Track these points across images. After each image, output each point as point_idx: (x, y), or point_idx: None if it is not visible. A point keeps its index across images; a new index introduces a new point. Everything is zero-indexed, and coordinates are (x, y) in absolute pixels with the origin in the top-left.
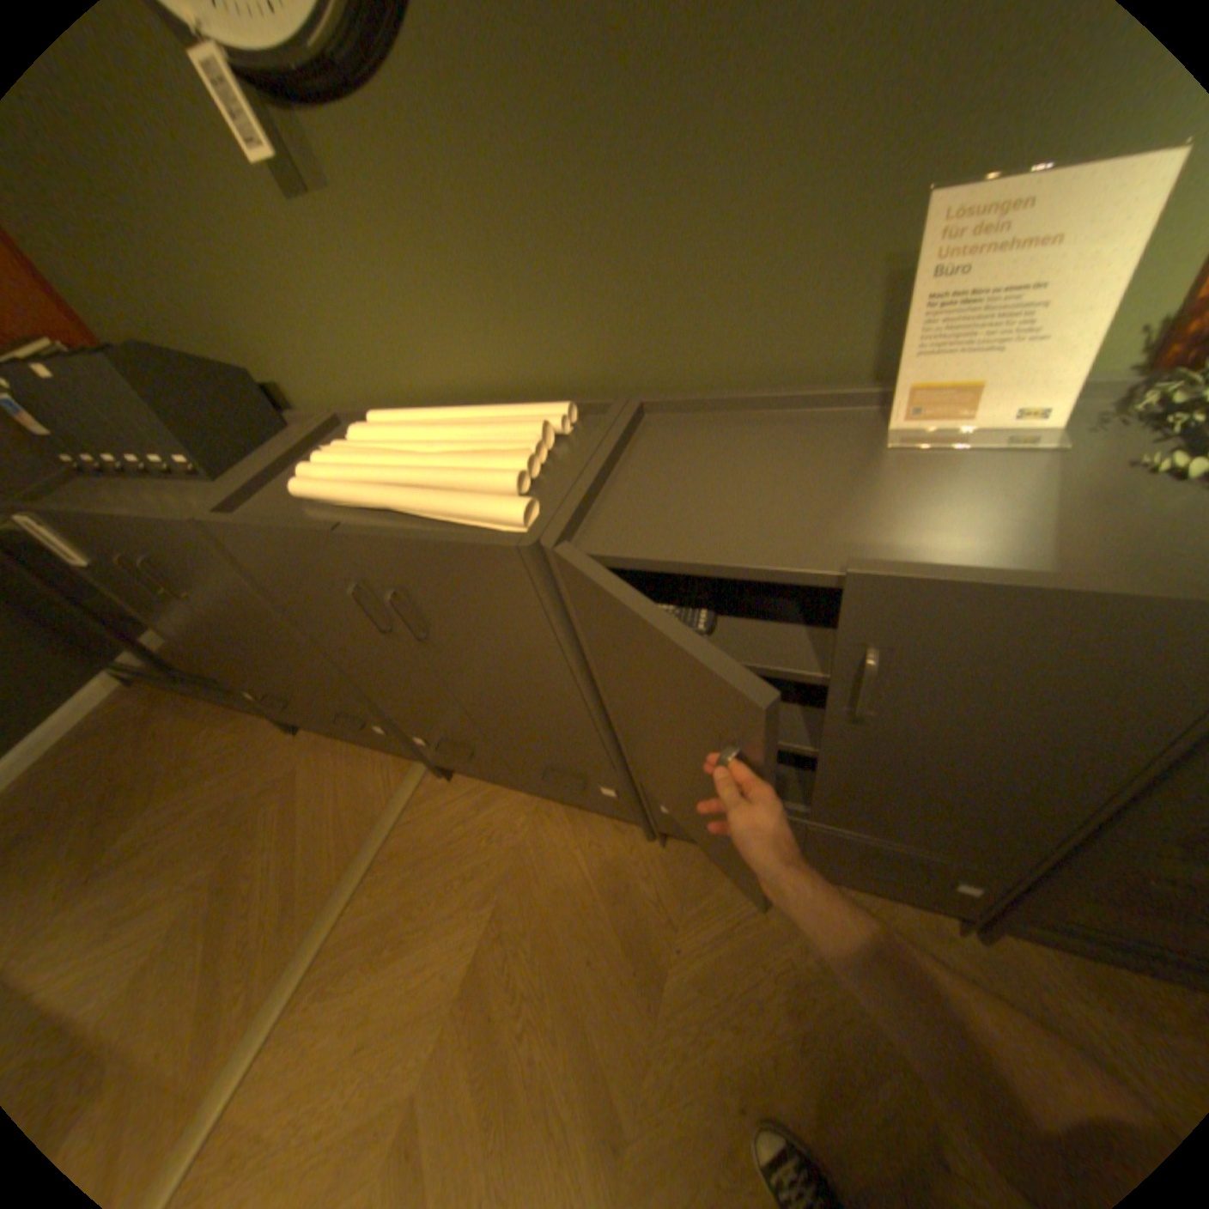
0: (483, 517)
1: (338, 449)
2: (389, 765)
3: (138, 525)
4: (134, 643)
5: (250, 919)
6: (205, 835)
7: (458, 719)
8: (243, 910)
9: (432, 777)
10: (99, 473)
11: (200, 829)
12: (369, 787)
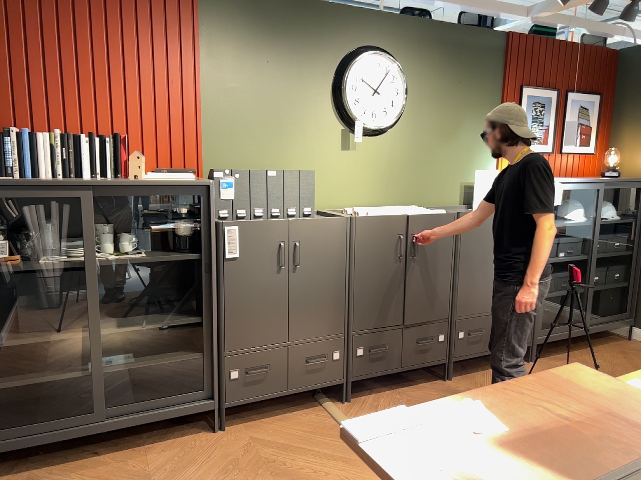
0: (437, 212)
1: (363, 209)
2: (309, 412)
3: (320, 221)
4: (103, 371)
5: (330, 474)
6: (236, 478)
7: (399, 310)
8: (320, 475)
9: (339, 405)
10: (239, 218)
11: (225, 479)
12: (312, 420)
